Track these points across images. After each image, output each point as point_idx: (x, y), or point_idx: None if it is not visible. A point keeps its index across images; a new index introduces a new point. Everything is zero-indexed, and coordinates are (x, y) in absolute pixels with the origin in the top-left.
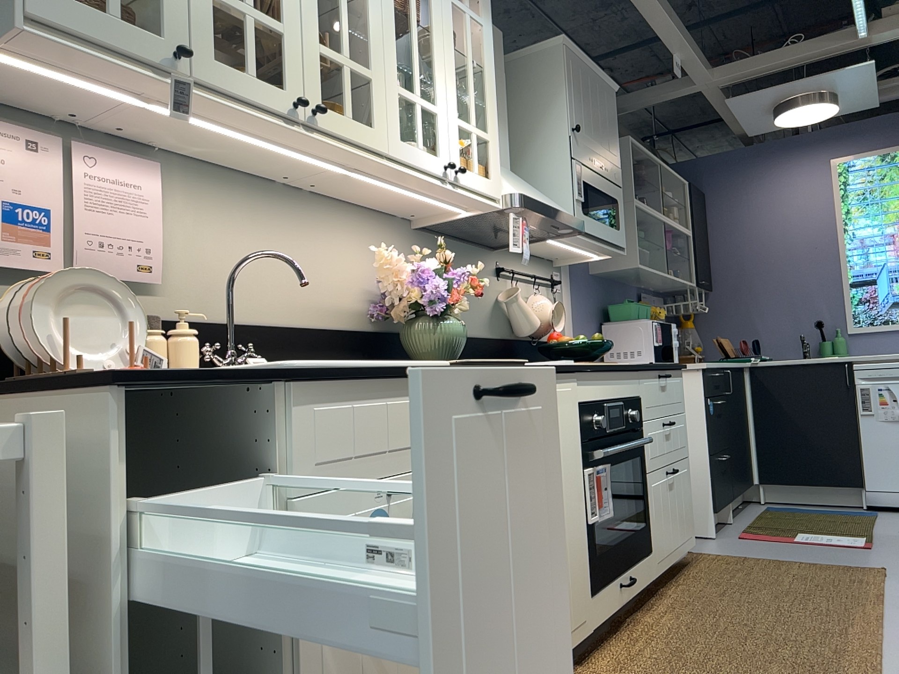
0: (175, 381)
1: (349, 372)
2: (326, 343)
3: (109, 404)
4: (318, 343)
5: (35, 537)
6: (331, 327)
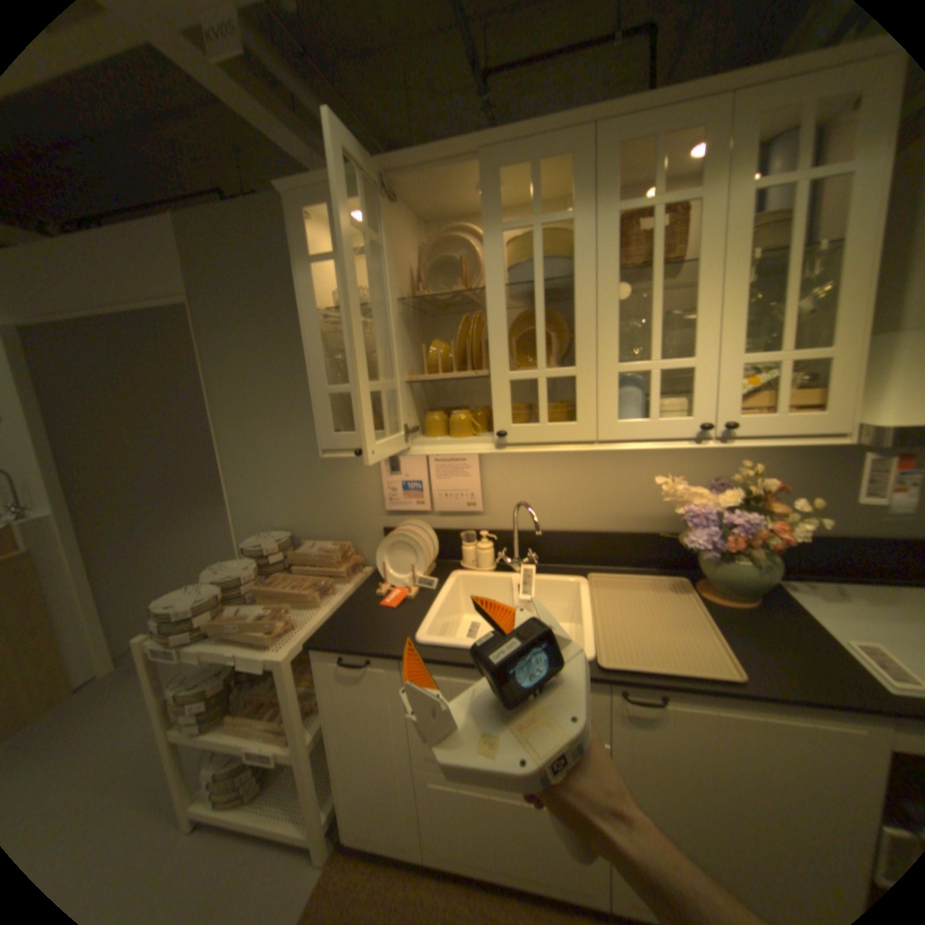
0: (333, 654)
1: (441, 664)
2: (623, 544)
3: (312, 655)
4: (614, 544)
5: (282, 700)
6: (633, 531)
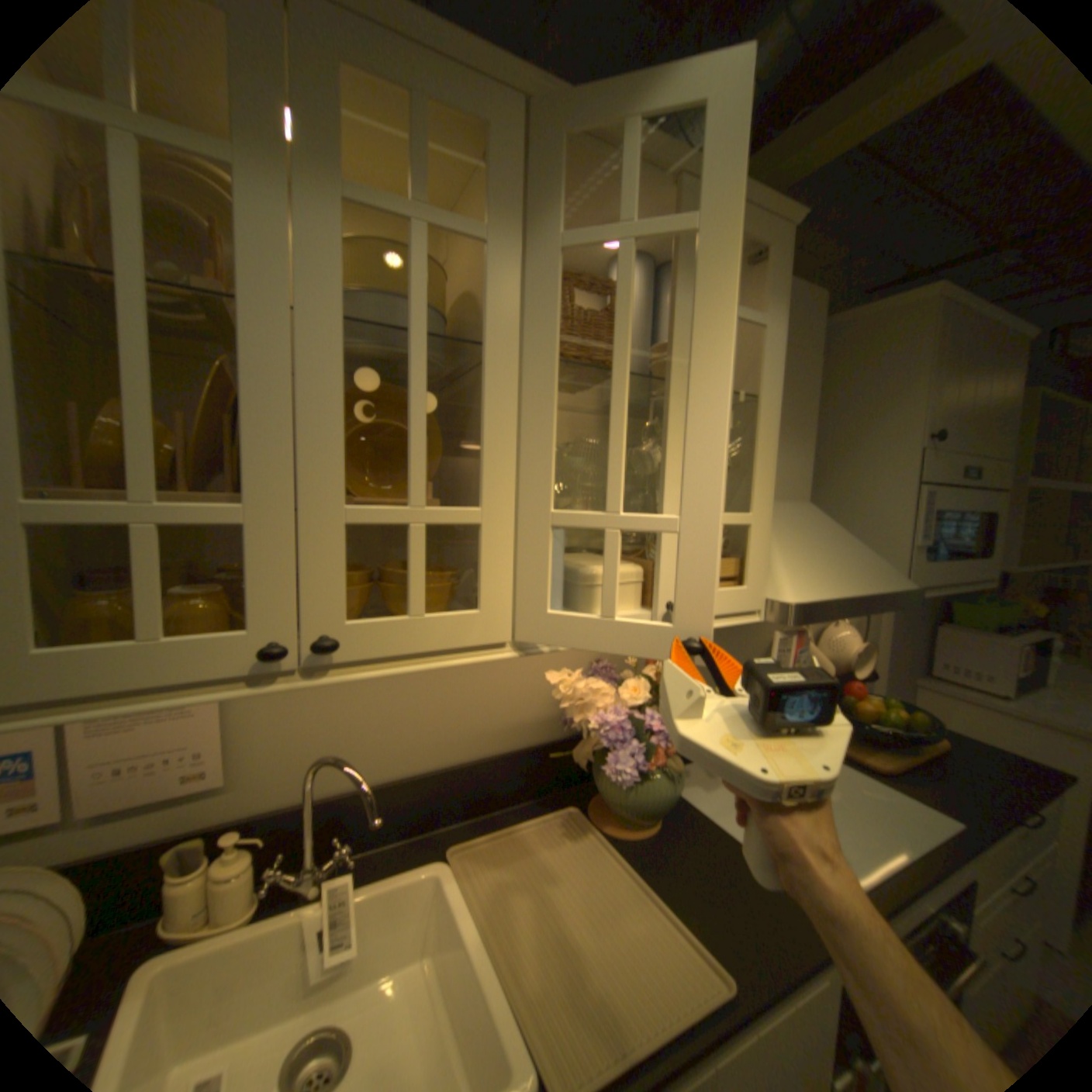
0: None
1: None
2: (489, 776)
3: None
4: (476, 779)
5: None
6: (501, 751)
